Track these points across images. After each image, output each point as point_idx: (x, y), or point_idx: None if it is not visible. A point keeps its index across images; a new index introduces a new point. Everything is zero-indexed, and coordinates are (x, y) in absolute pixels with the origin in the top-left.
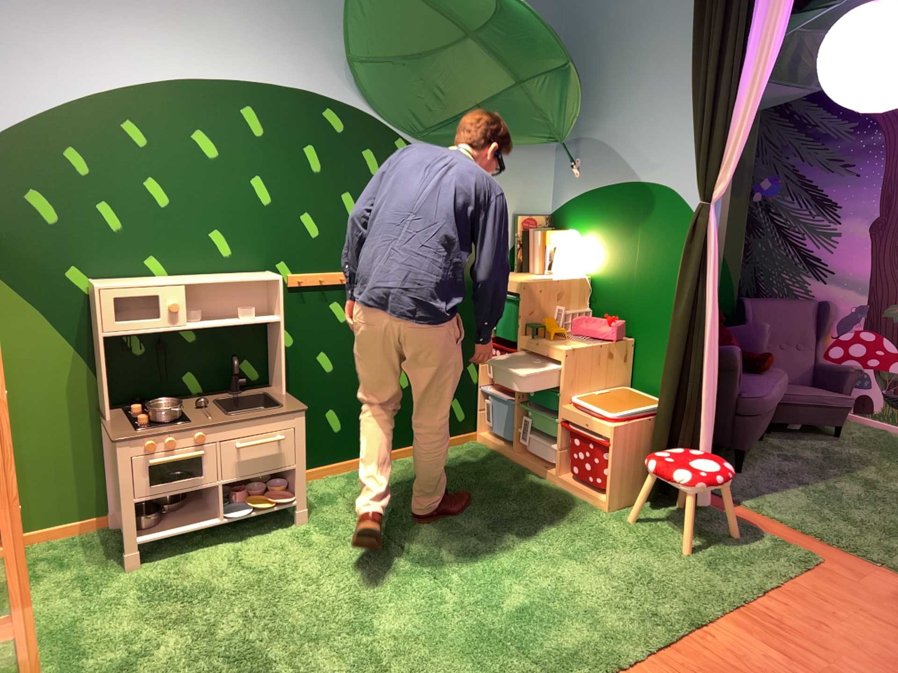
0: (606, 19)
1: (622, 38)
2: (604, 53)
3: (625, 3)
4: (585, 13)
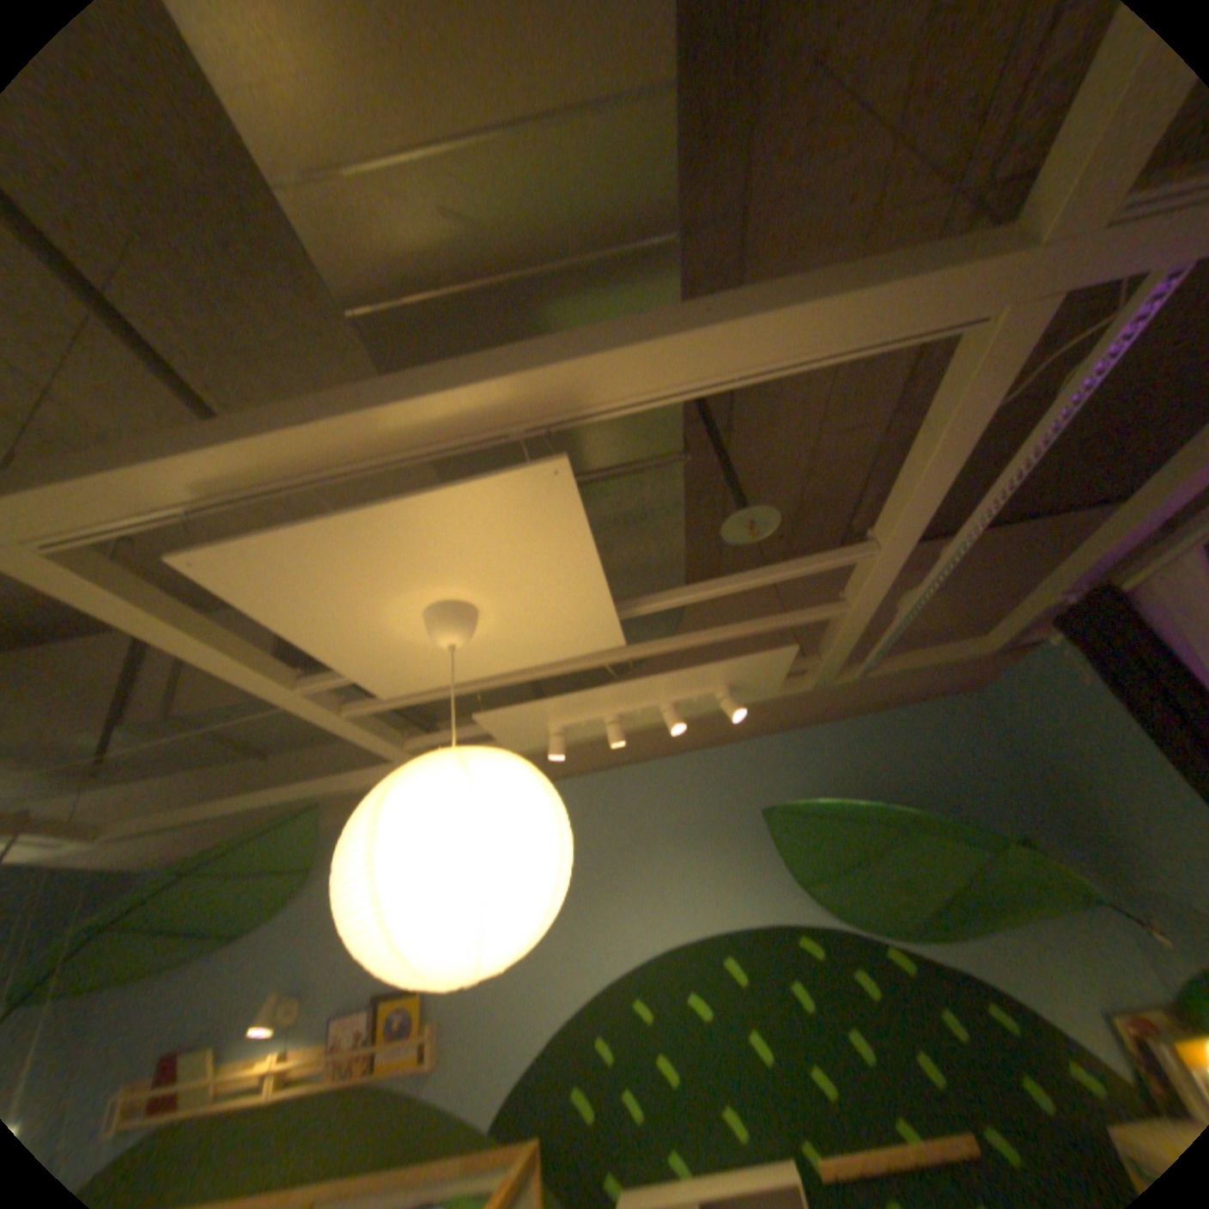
0: (1067, 748)
1: (1099, 766)
2: (1089, 784)
3: (1075, 730)
4: (1041, 745)
